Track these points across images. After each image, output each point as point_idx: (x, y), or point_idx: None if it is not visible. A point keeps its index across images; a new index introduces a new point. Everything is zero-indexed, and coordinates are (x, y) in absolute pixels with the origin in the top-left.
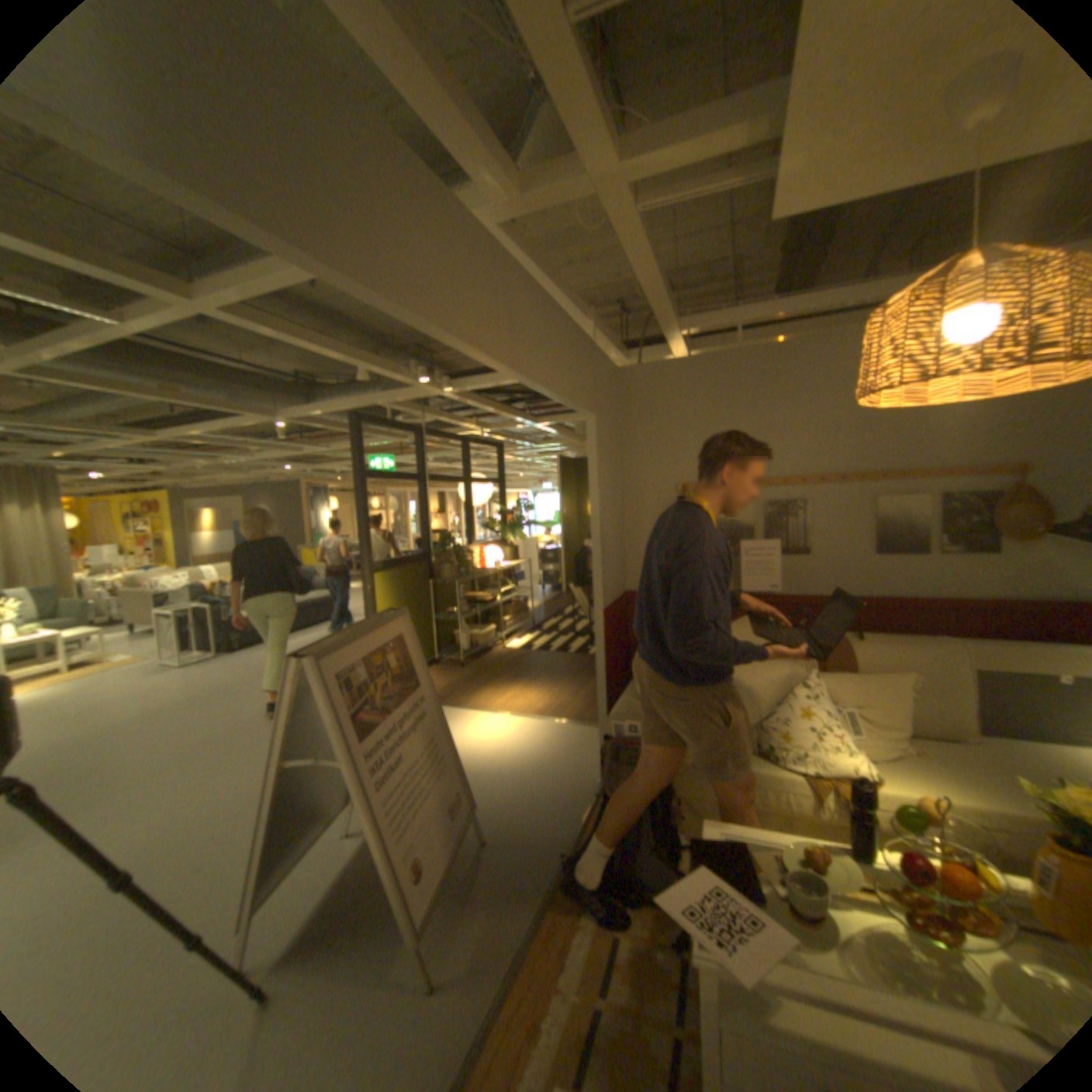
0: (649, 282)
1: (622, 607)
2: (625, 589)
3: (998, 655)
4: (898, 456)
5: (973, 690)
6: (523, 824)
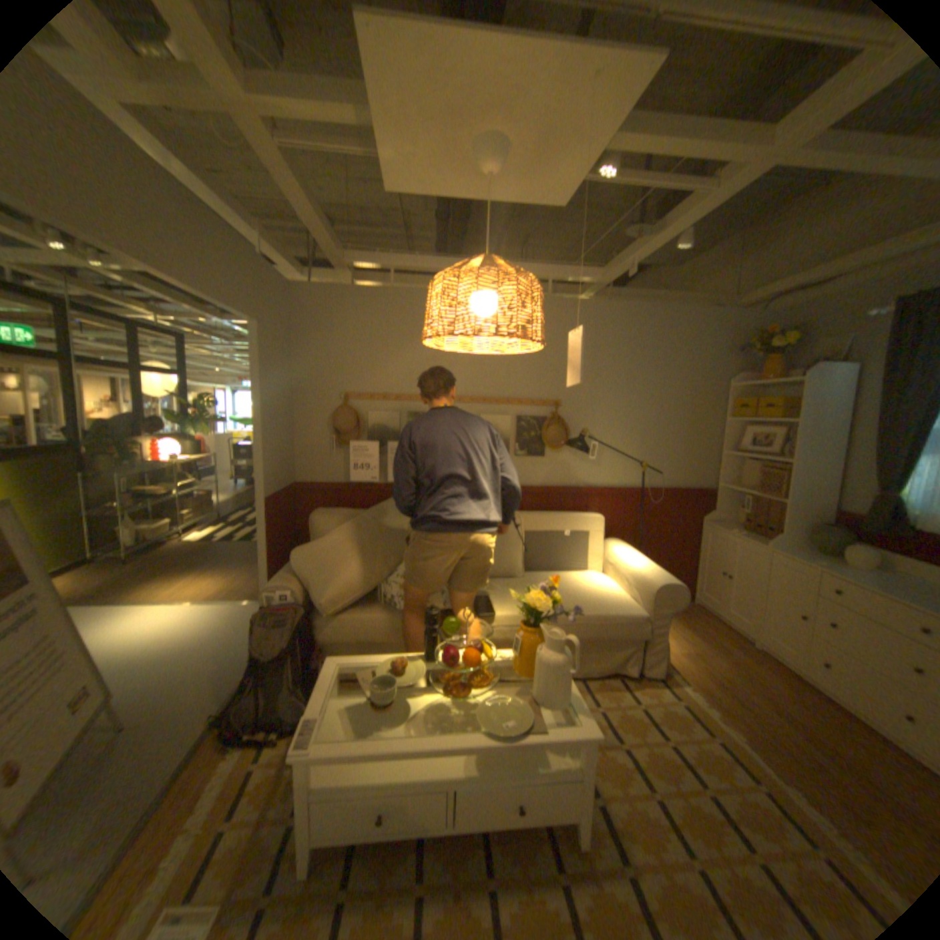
0: (303, 210)
1: (289, 495)
2: (293, 479)
3: (533, 519)
4: (493, 387)
5: (520, 542)
6: (172, 699)
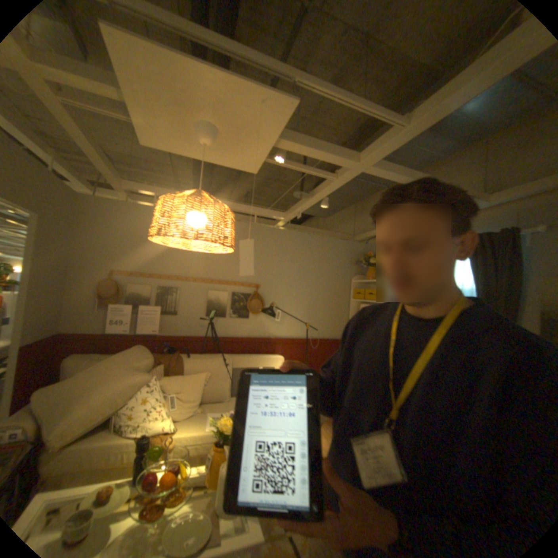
0: (87, 148)
1: (51, 344)
2: (58, 332)
3: (238, 361)
4: (218, 274)
5: (229, 377)
6: None
